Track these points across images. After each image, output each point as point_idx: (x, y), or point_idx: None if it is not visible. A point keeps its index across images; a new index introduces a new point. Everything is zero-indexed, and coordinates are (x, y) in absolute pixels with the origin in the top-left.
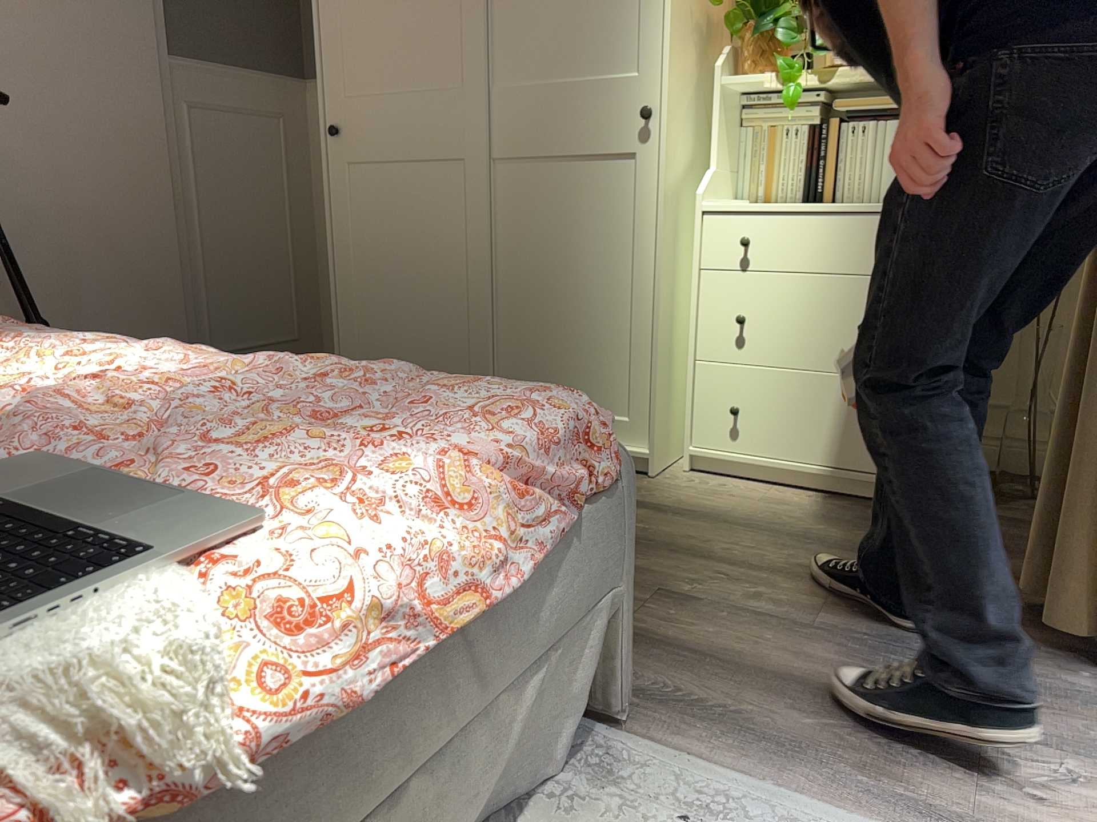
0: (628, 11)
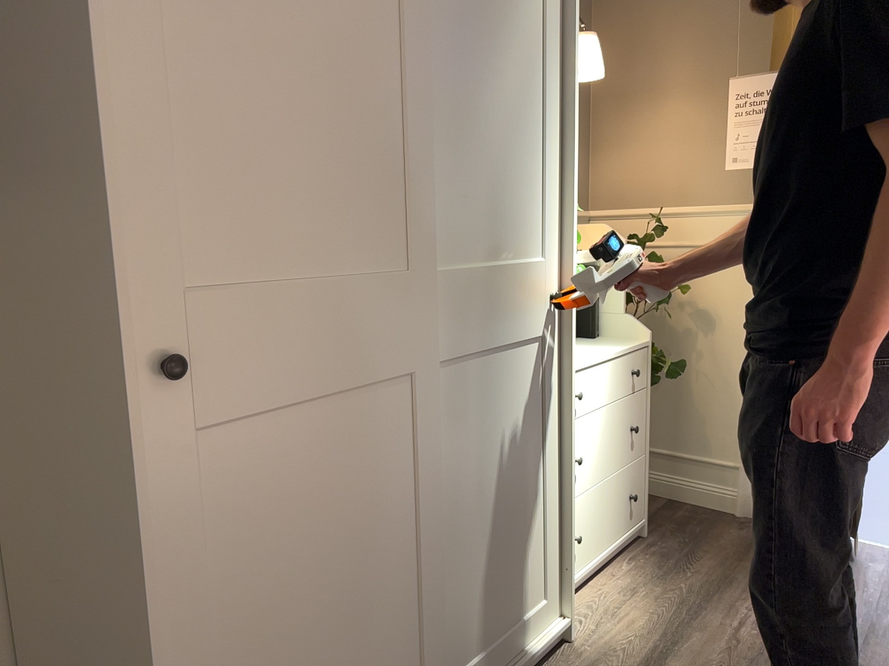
0: (532, 206)
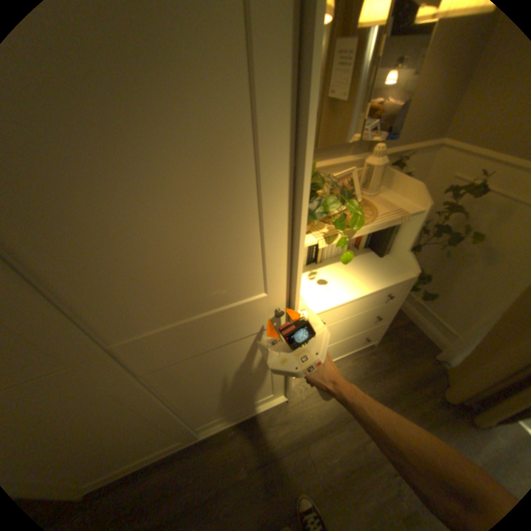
0: (252, 259)
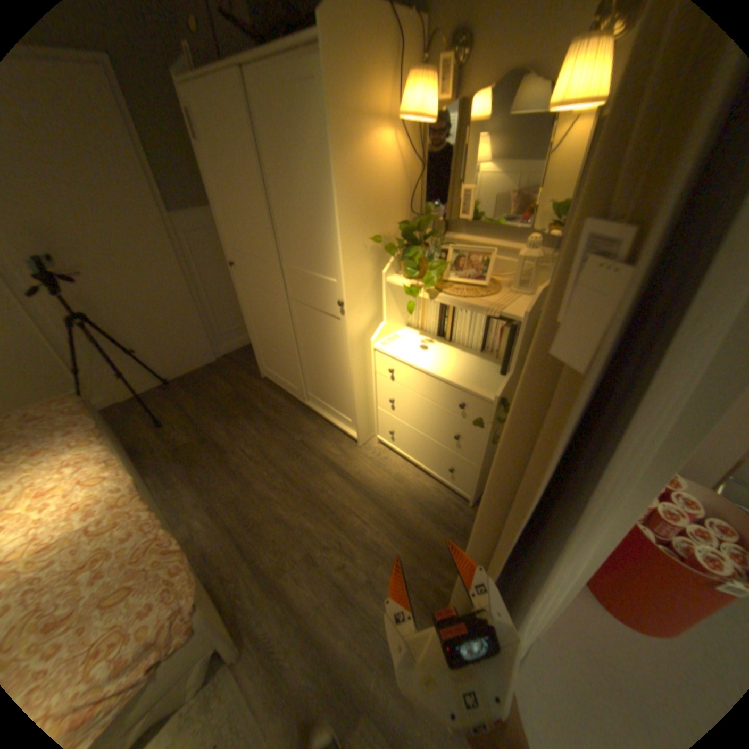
0: (330, 247)
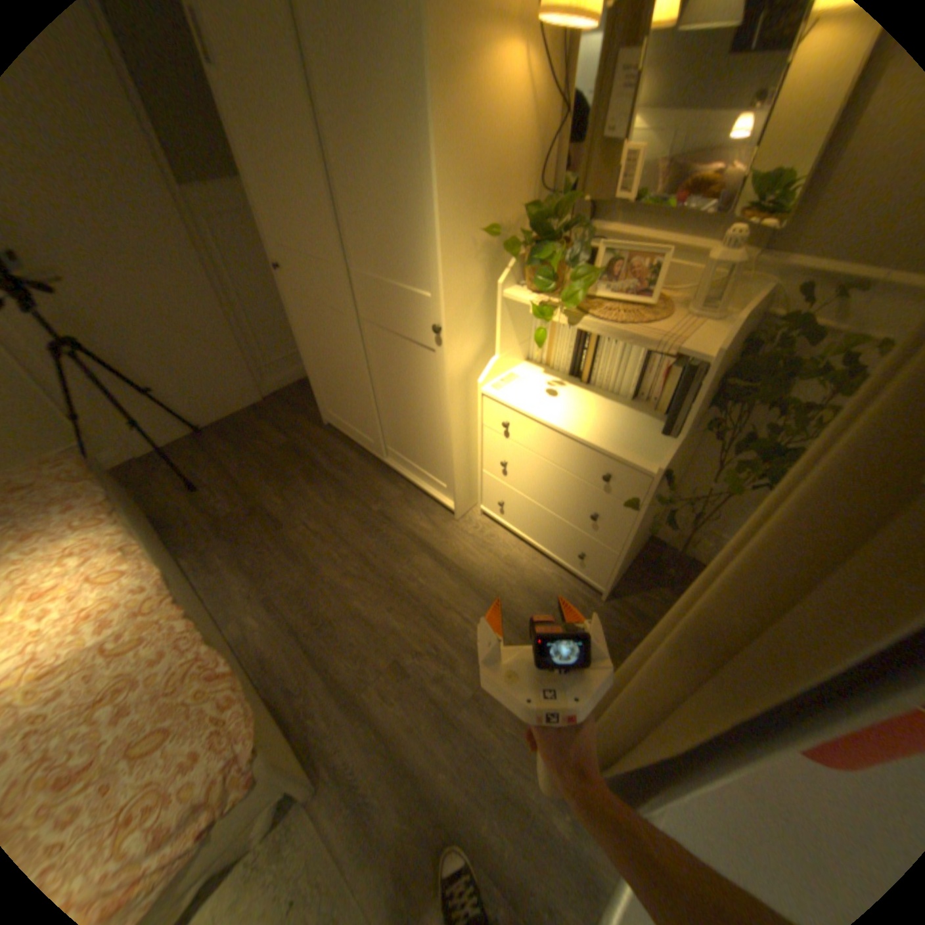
0: (420, 241)
